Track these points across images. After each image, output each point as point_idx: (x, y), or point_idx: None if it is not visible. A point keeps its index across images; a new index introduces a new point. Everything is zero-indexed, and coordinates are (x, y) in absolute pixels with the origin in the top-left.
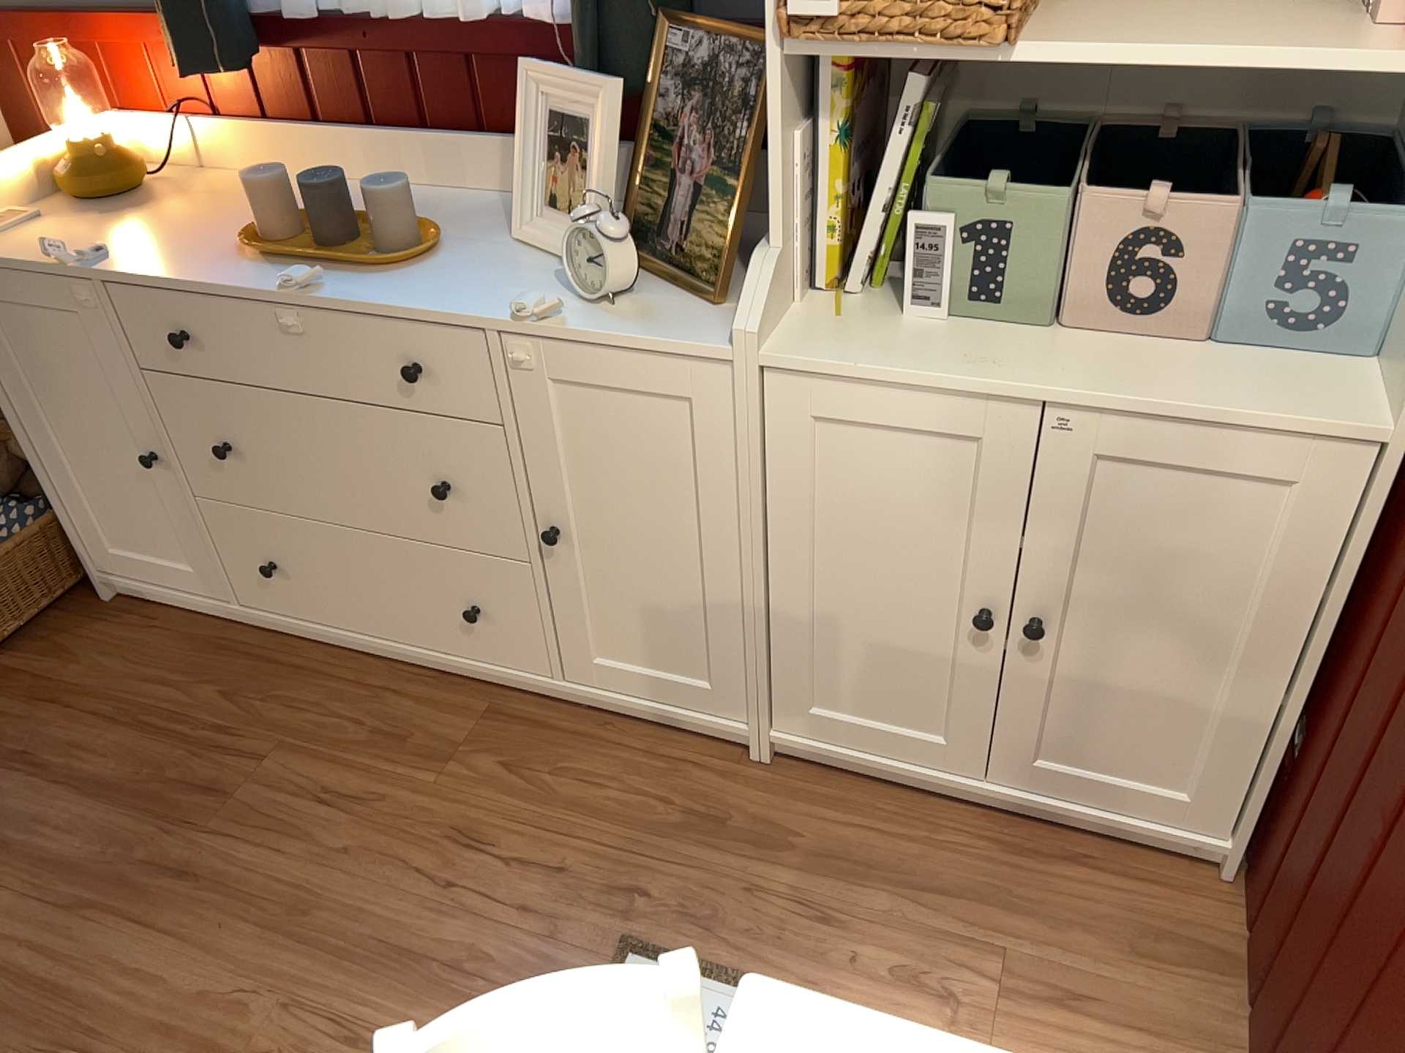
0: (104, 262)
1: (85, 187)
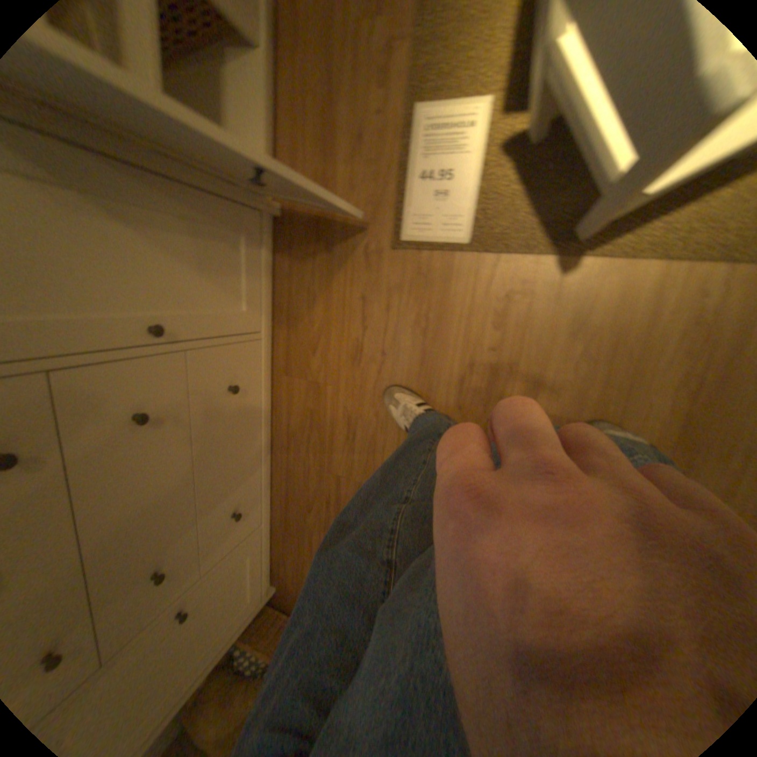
0: None
1: None
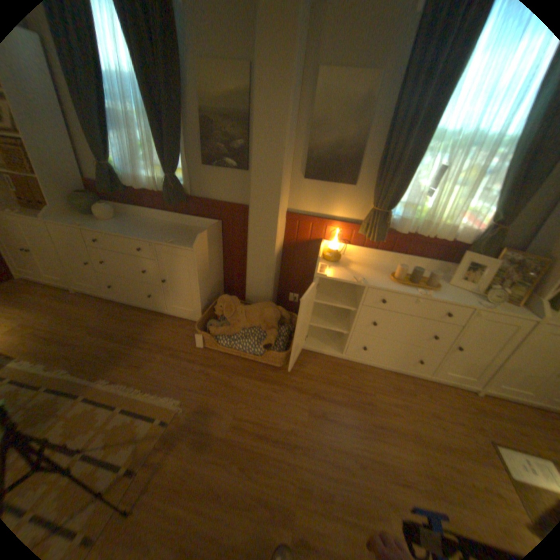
0: (364, 280)
1: (331, 257)
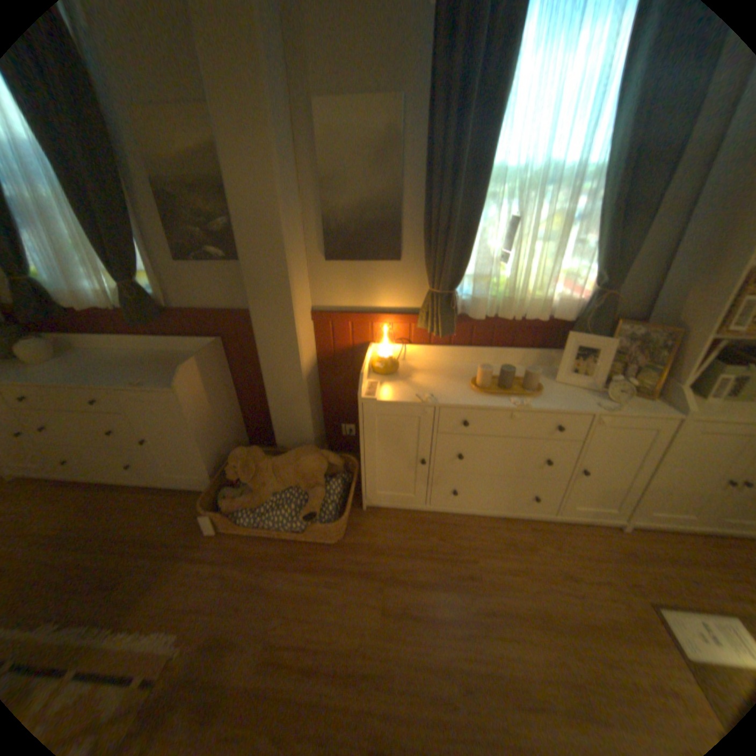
0: (432, 398)
1: (383, 369)
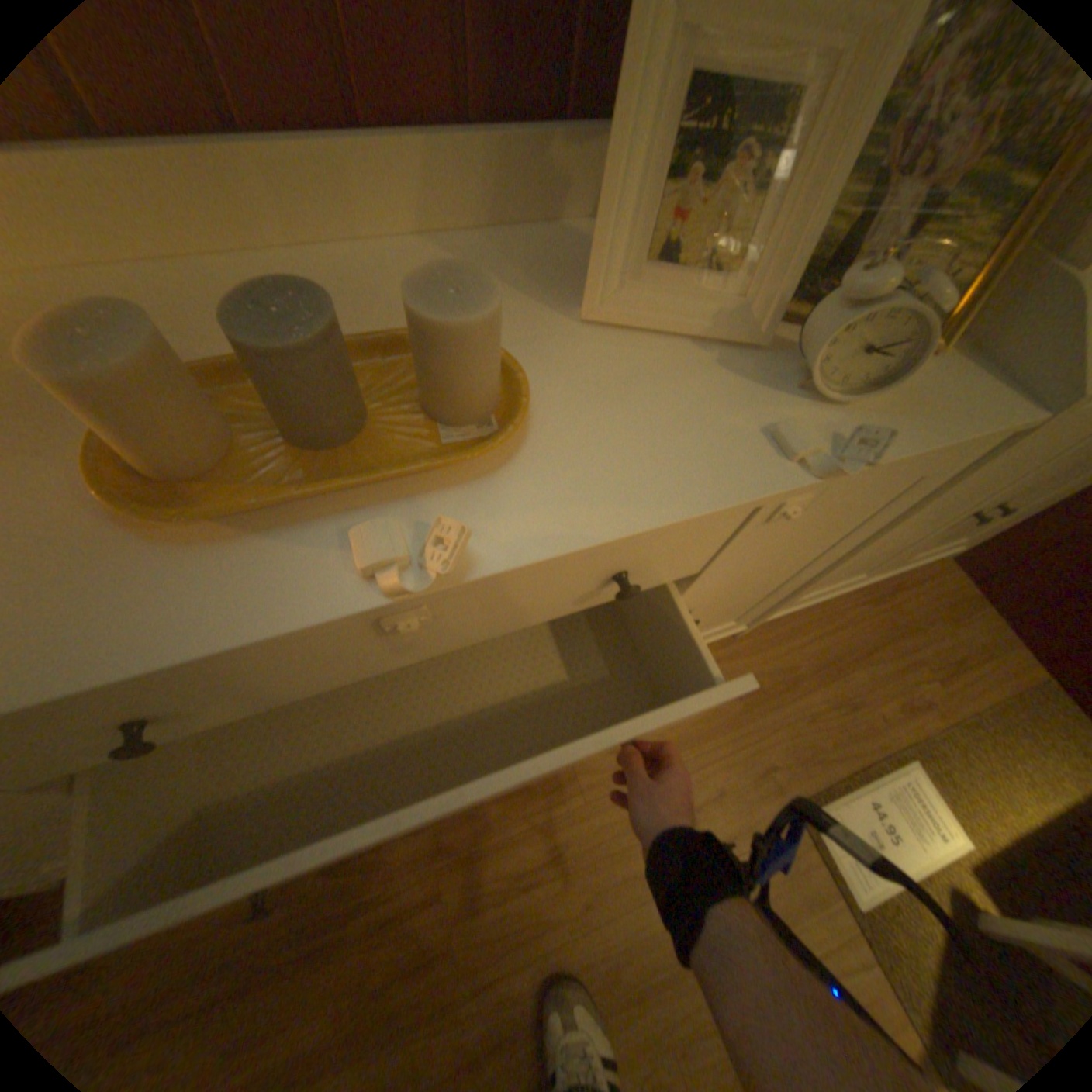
0: None
1: None
